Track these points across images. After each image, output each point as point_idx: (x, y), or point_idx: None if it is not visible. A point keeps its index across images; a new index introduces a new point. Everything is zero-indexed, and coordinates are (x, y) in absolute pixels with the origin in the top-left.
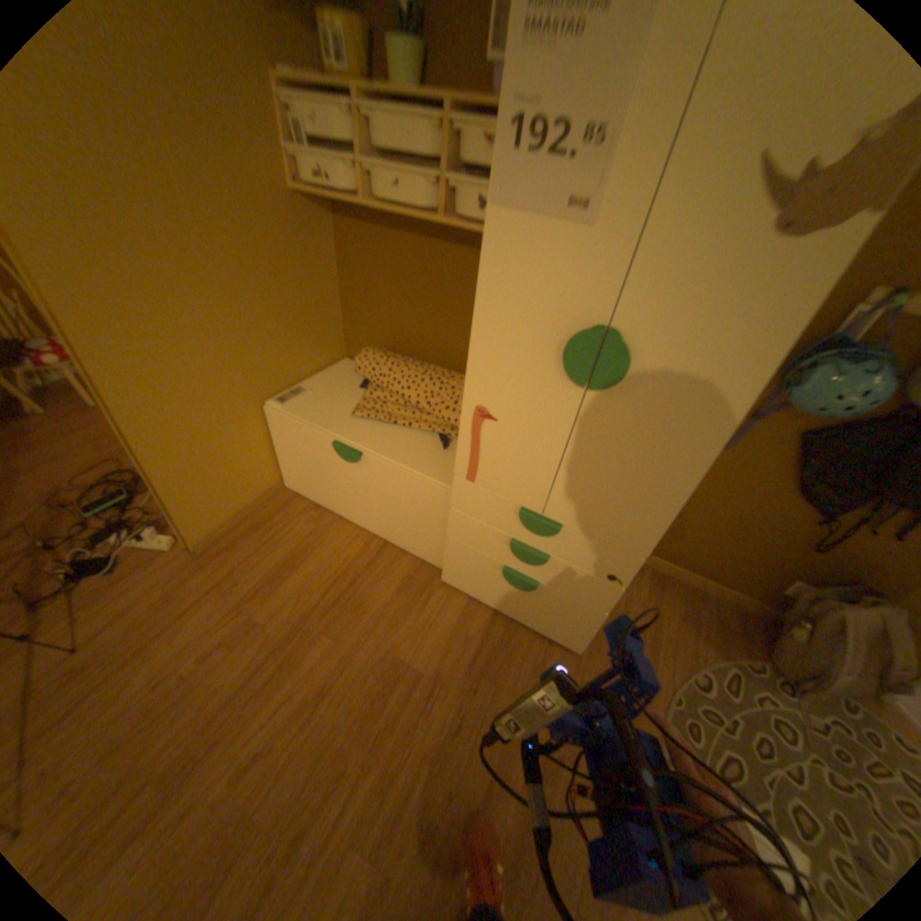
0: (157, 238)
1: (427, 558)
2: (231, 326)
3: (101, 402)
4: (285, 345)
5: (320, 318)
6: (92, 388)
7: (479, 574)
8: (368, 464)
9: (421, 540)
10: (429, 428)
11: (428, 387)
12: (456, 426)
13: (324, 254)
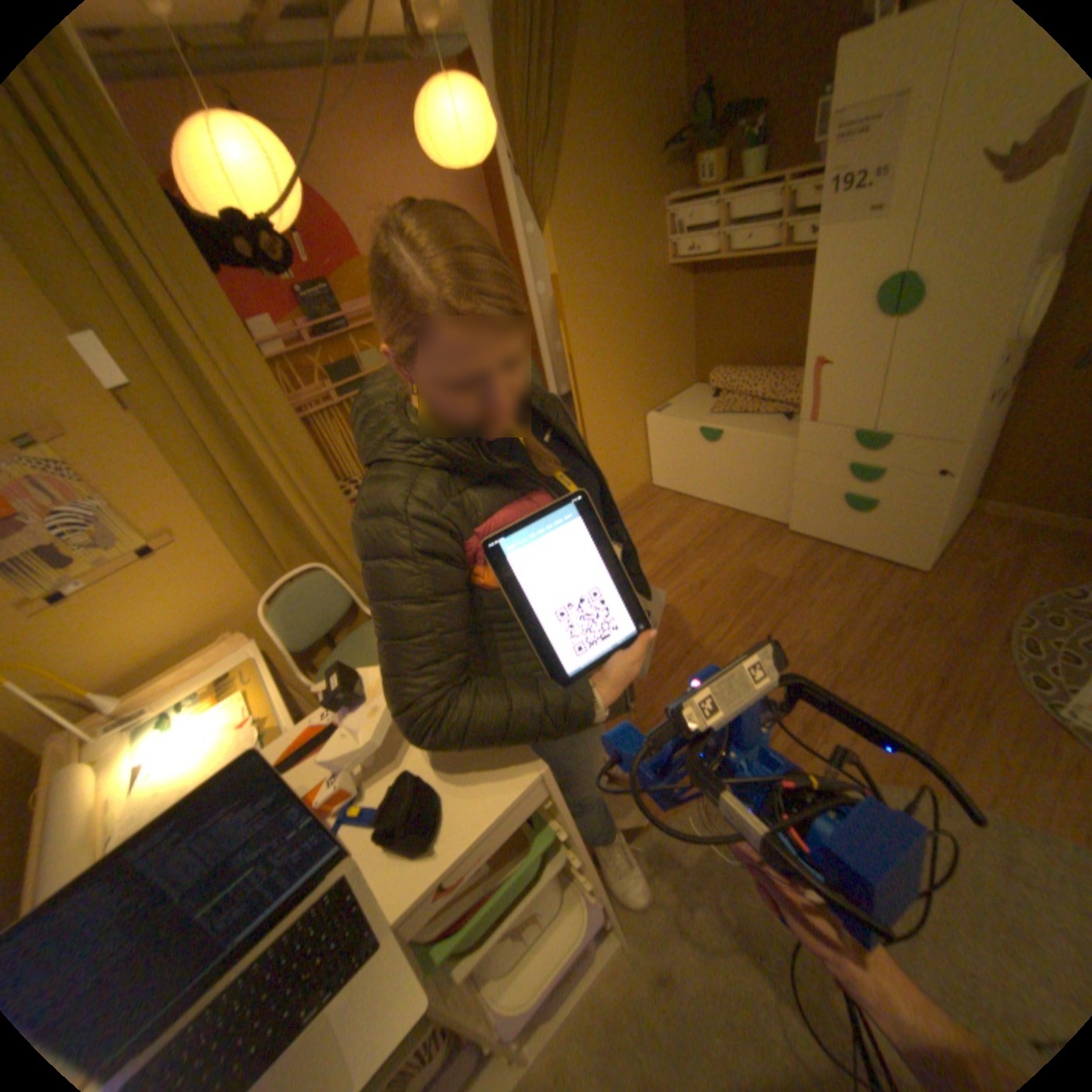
0: (608, 308)
1: (774, 515)
2: (633, 358)
3: (575, 406)
4: (659, 371)
5: (680, 350)
6: (573, 397)
7: (823, 510)
8: (726, 438)
9: (769, 498)
10: (773, 409)
11: (770, 379)
12: (797, 403)
13: (685, 302)
